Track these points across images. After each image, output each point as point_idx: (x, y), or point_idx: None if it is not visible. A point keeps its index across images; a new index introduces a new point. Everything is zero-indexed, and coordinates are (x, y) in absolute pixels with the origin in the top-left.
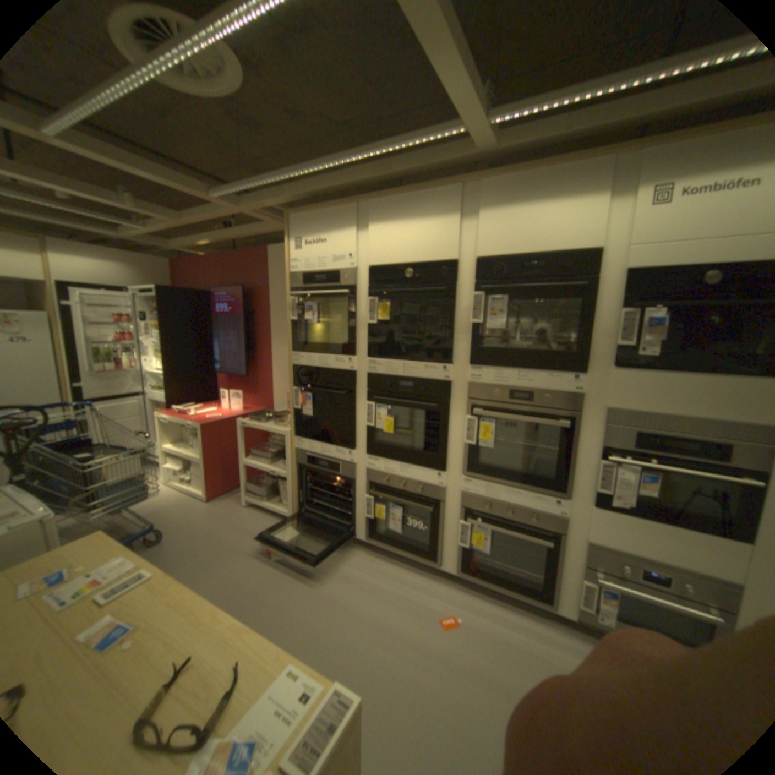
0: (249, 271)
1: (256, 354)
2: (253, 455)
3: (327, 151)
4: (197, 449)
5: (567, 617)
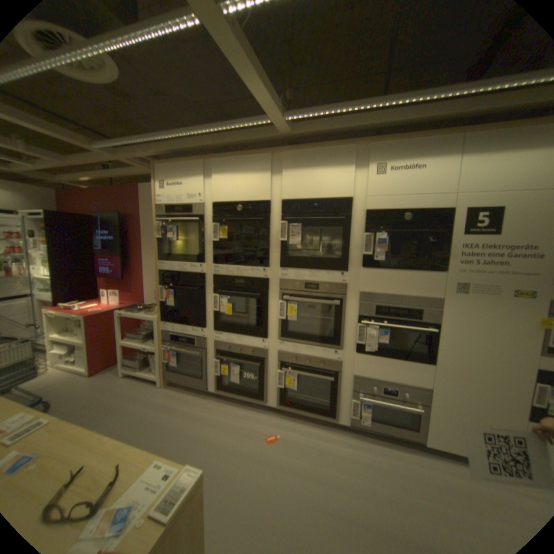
0: (122, 200)
1: (128, 262)
2: (126, 337)
3: (180, 124)
4: (78, 335)
5: (342, 423)
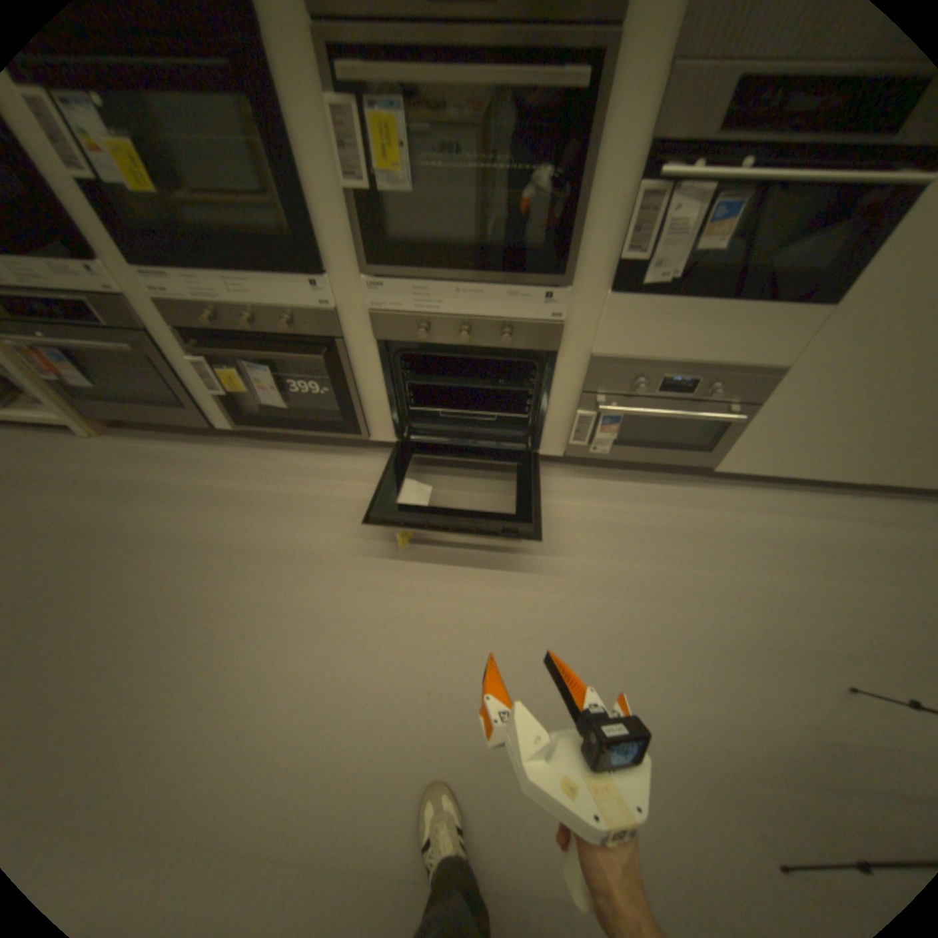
0: None
1: None
2: None
3: None
4: None
5: (545, 452)
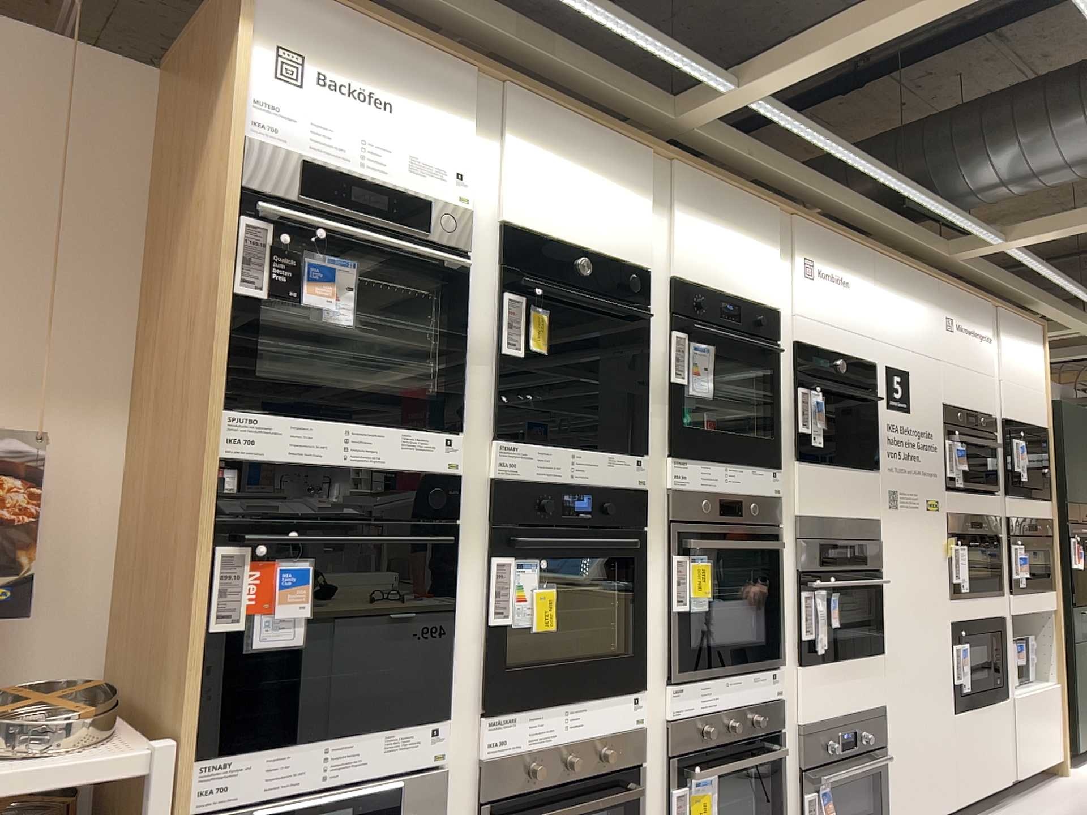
0: None
1: None
2: None
3: None
4: None
5: None
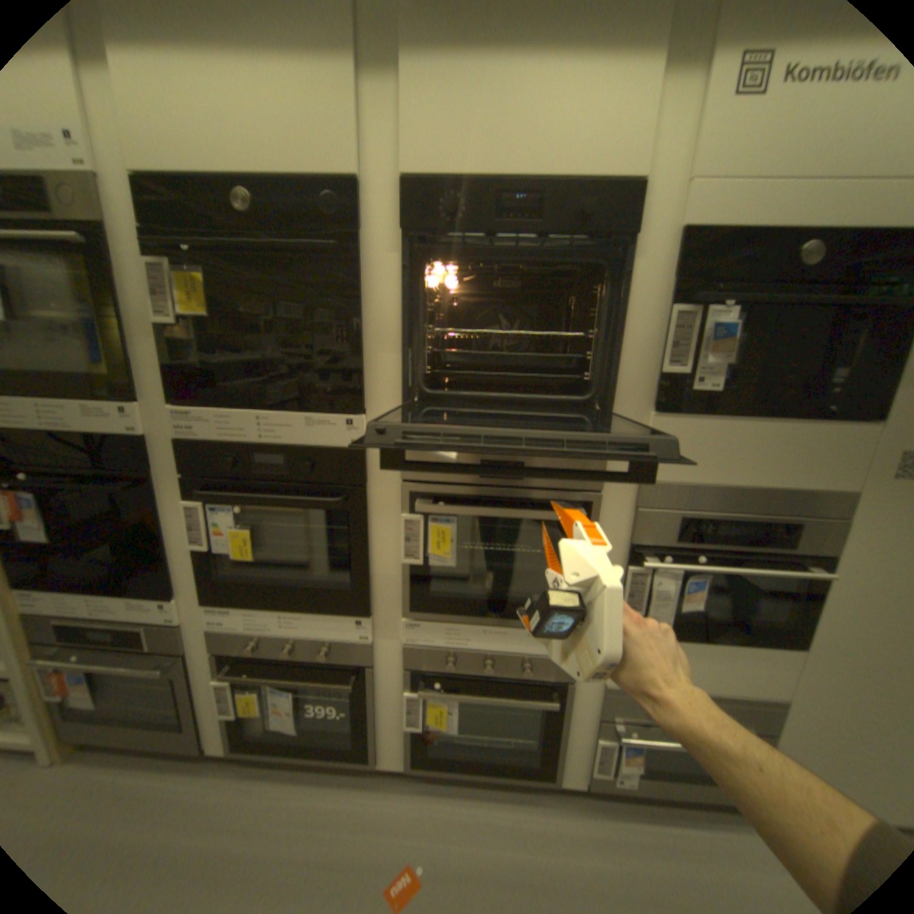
0: None
1: None
2: None
3: None
4: None
5: (569, 786)
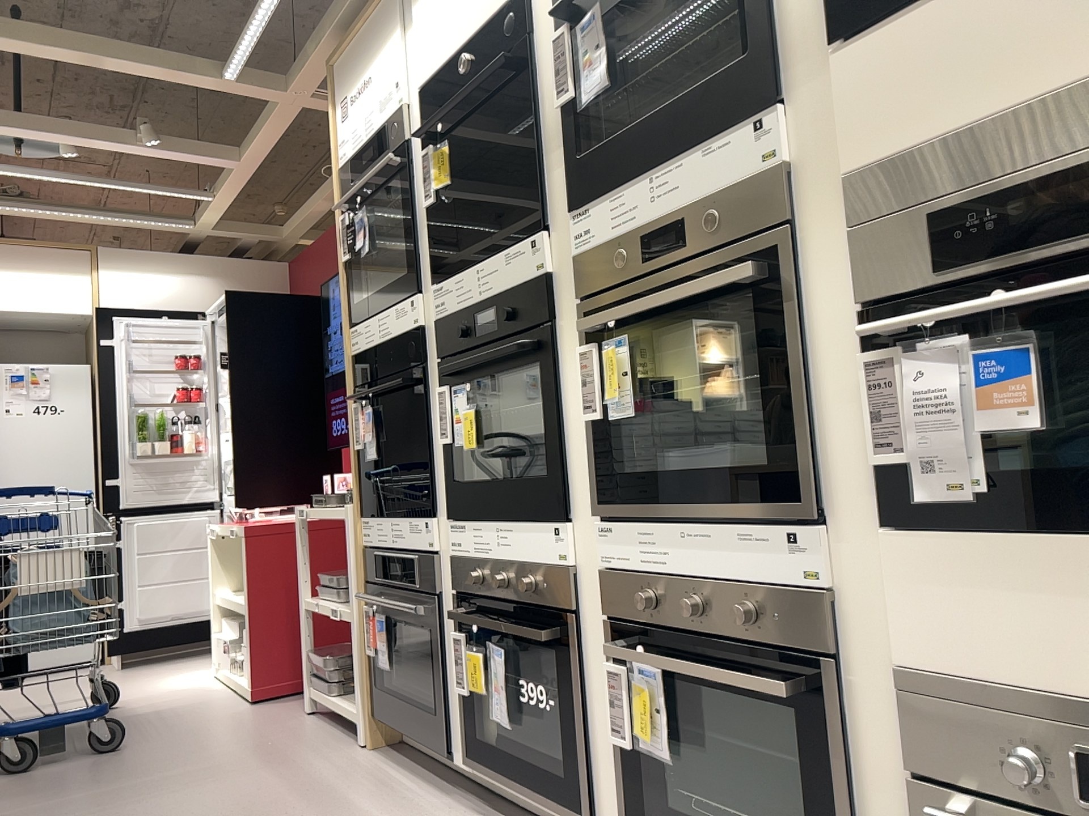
0: None
1: None
2: (323, 583)
3: None
4: (248, 581)
5: None
